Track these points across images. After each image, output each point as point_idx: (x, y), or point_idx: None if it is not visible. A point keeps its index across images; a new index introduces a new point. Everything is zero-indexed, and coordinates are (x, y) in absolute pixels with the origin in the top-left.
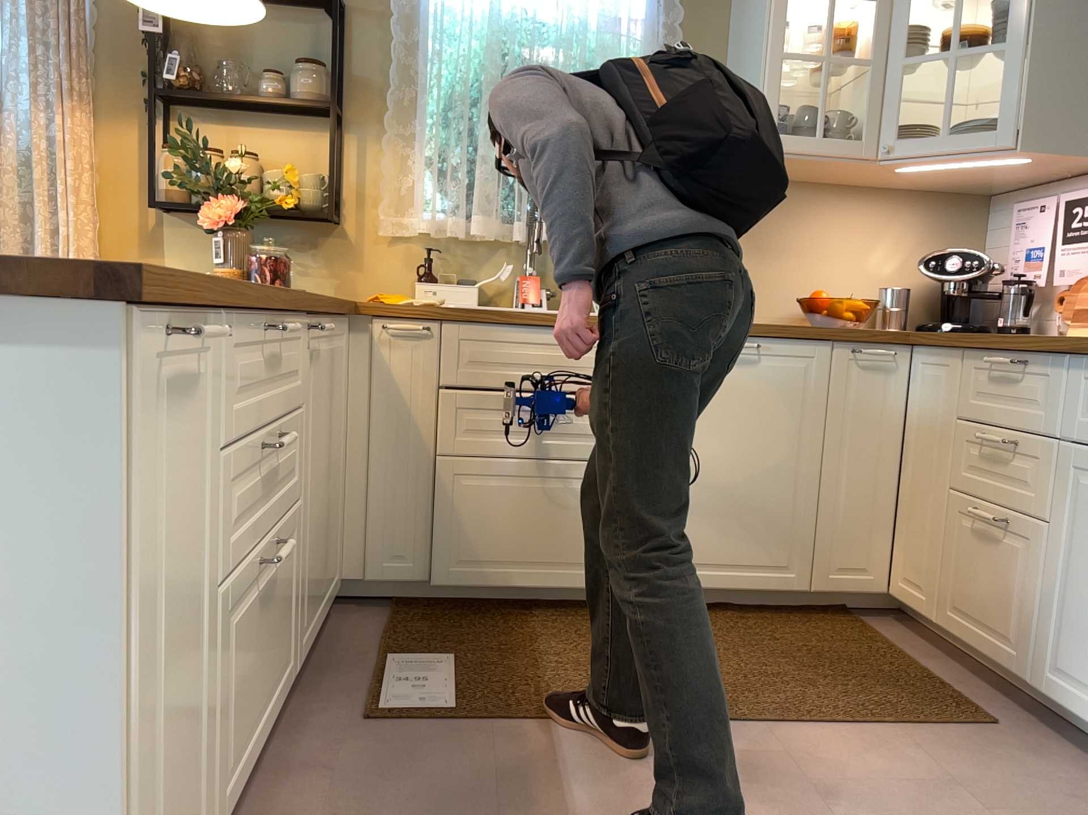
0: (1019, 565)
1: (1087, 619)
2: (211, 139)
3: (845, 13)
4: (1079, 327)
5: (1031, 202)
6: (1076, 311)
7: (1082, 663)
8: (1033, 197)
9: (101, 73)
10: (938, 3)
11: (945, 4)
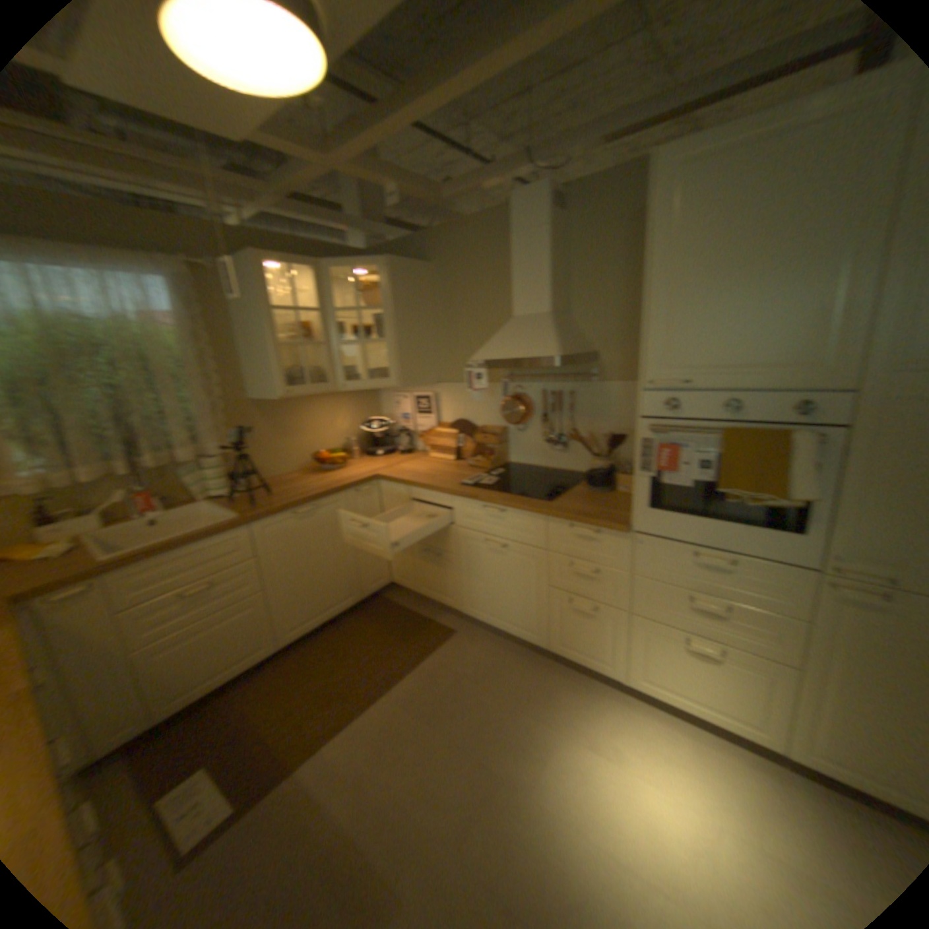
0: (449, 570)
1: (479, 588)
2: None
3: (300, 309)
4: (434, 452)
5: (400, 394)
6: (431, 444)
7: (480, 603)
8: (400, 389)
9: None
10: (339, 298)
11: (343, 298)
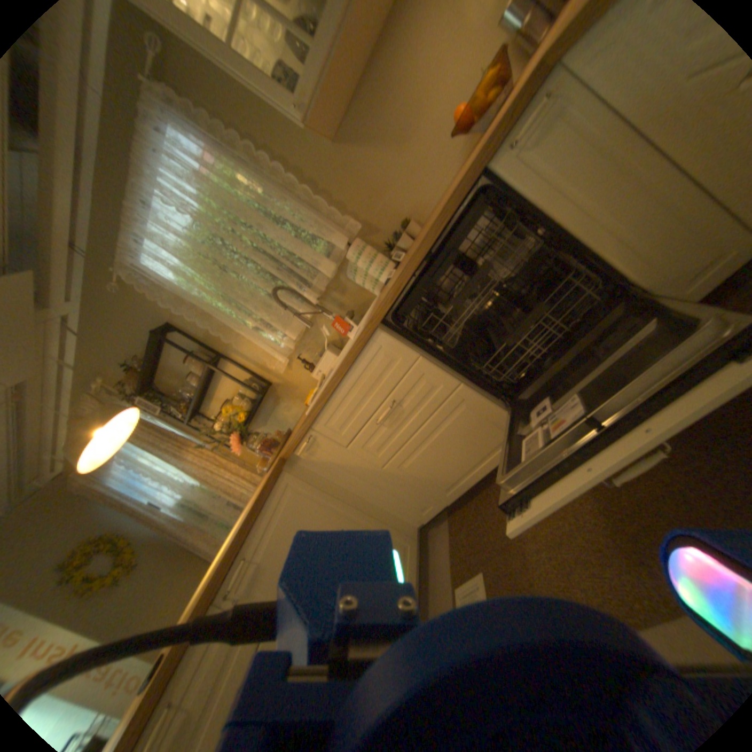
0: None
1: None
2: (214, 407)
3: None
4: None
5: None
6: None
7: None
8: None
9: (176, 425)
10: None
11: None
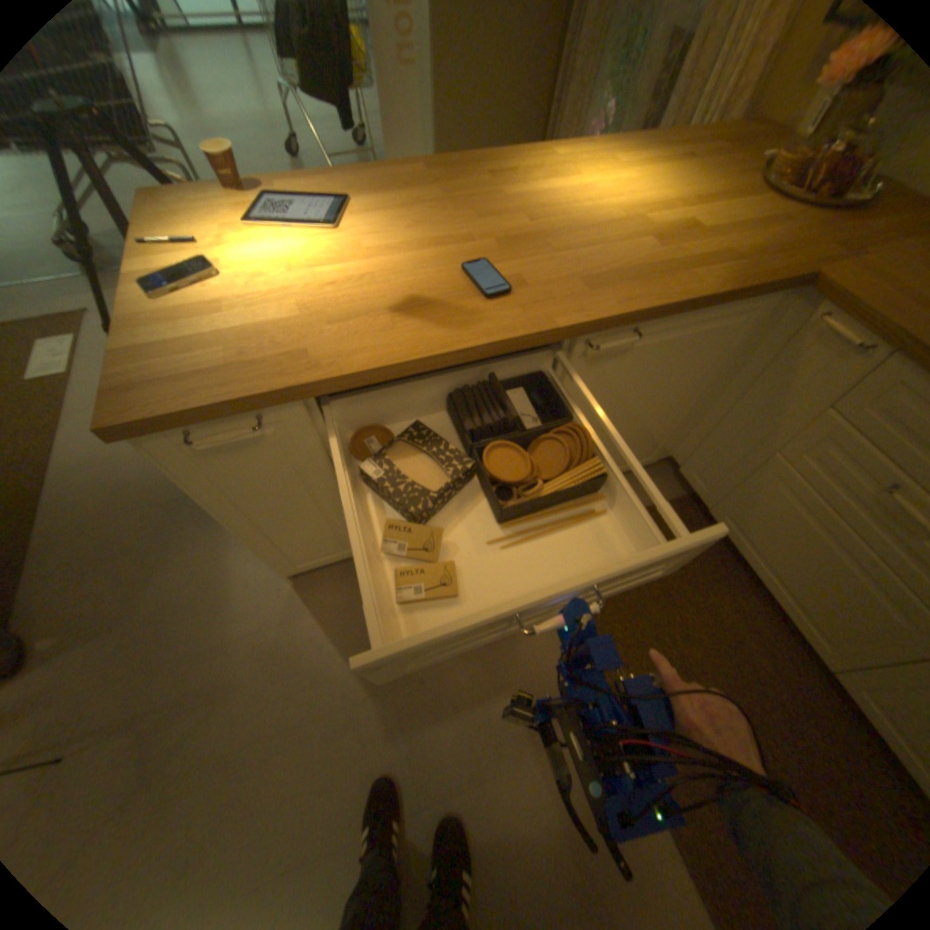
0: None
1: None
2: None
3: None
4: None
5: None
6: None
7: None
8: None
9: None
10: None
11: None
